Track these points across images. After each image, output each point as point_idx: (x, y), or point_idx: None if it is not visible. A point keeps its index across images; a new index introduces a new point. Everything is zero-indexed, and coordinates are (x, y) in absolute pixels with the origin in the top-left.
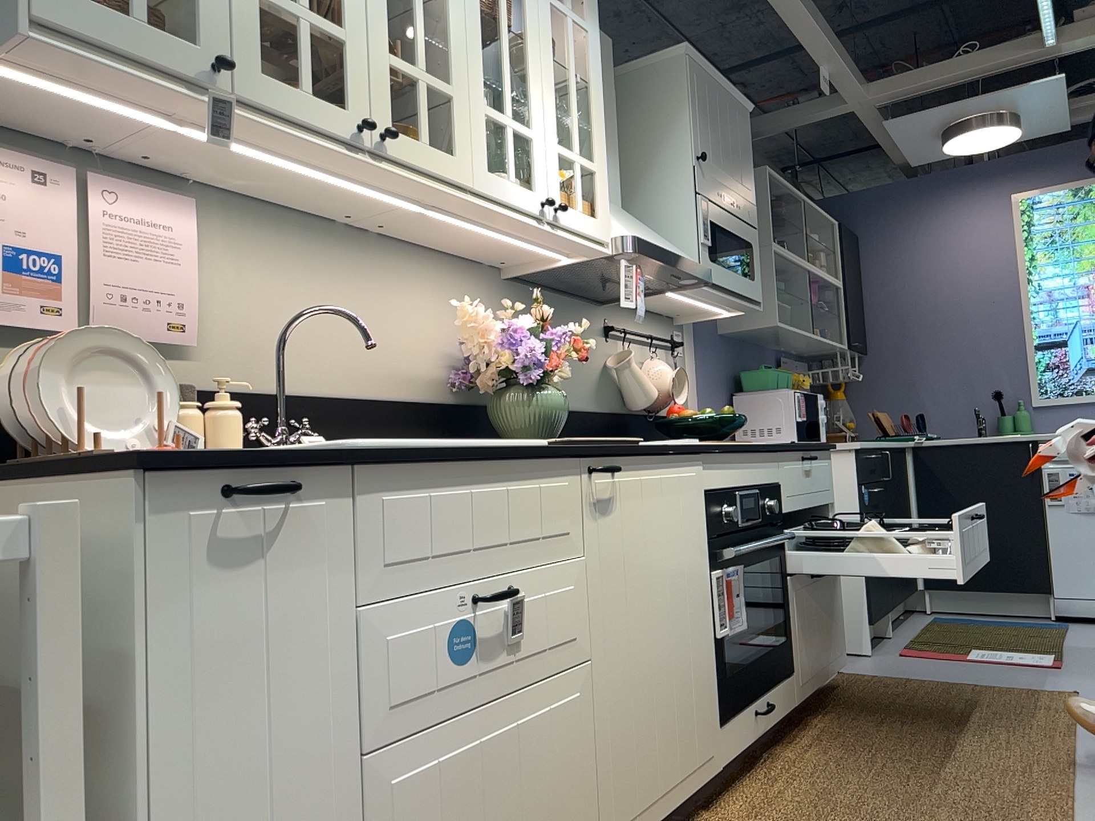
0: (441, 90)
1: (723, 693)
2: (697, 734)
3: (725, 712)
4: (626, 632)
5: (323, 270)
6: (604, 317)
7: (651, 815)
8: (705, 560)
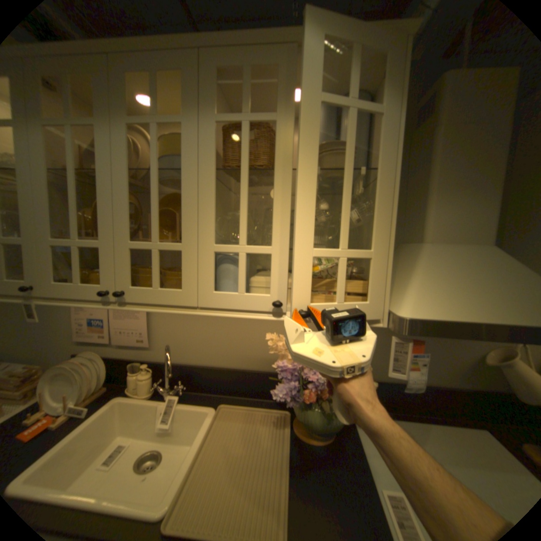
0: (170, 248)
1: None
2: None
3: None
4: None
5: None
6: None
7: None
8: None
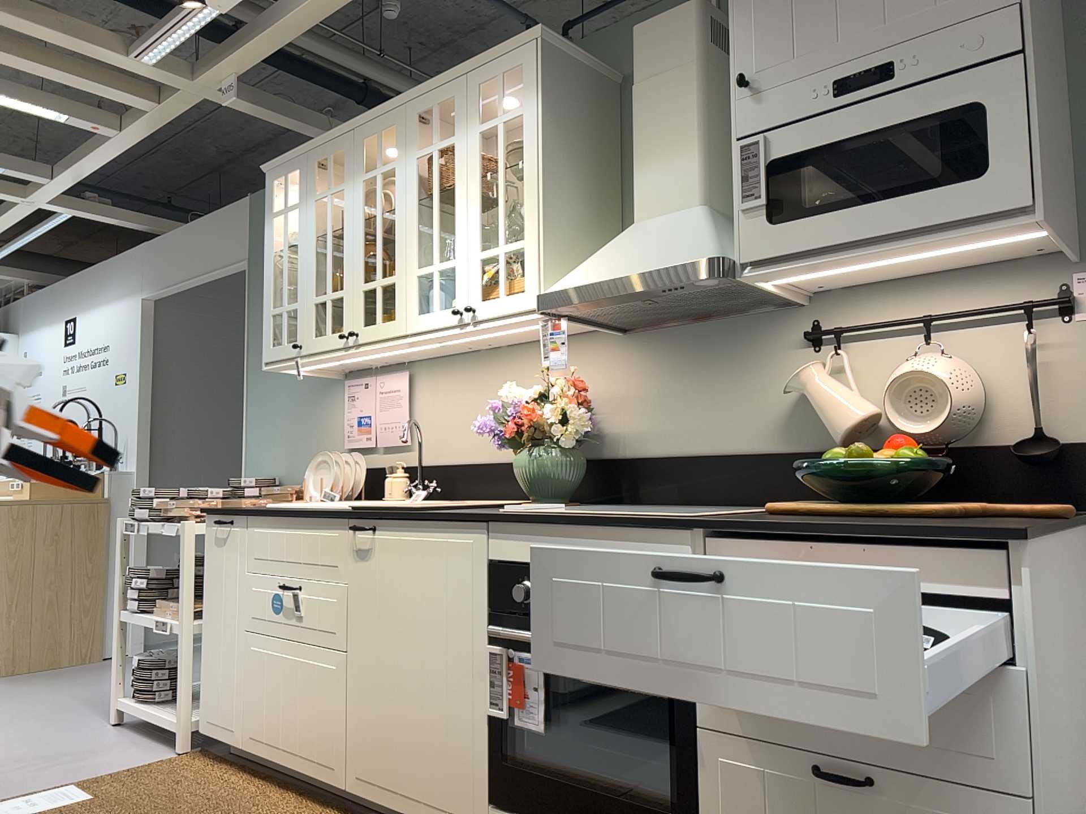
0: (388, 282)
1: (499, 777)
2: (449, 782)
3: (499, 797)
4: (374, 648)
5: (471, 383)
6: (805, 321)
7: (390, 799)
8: (477, 629)
